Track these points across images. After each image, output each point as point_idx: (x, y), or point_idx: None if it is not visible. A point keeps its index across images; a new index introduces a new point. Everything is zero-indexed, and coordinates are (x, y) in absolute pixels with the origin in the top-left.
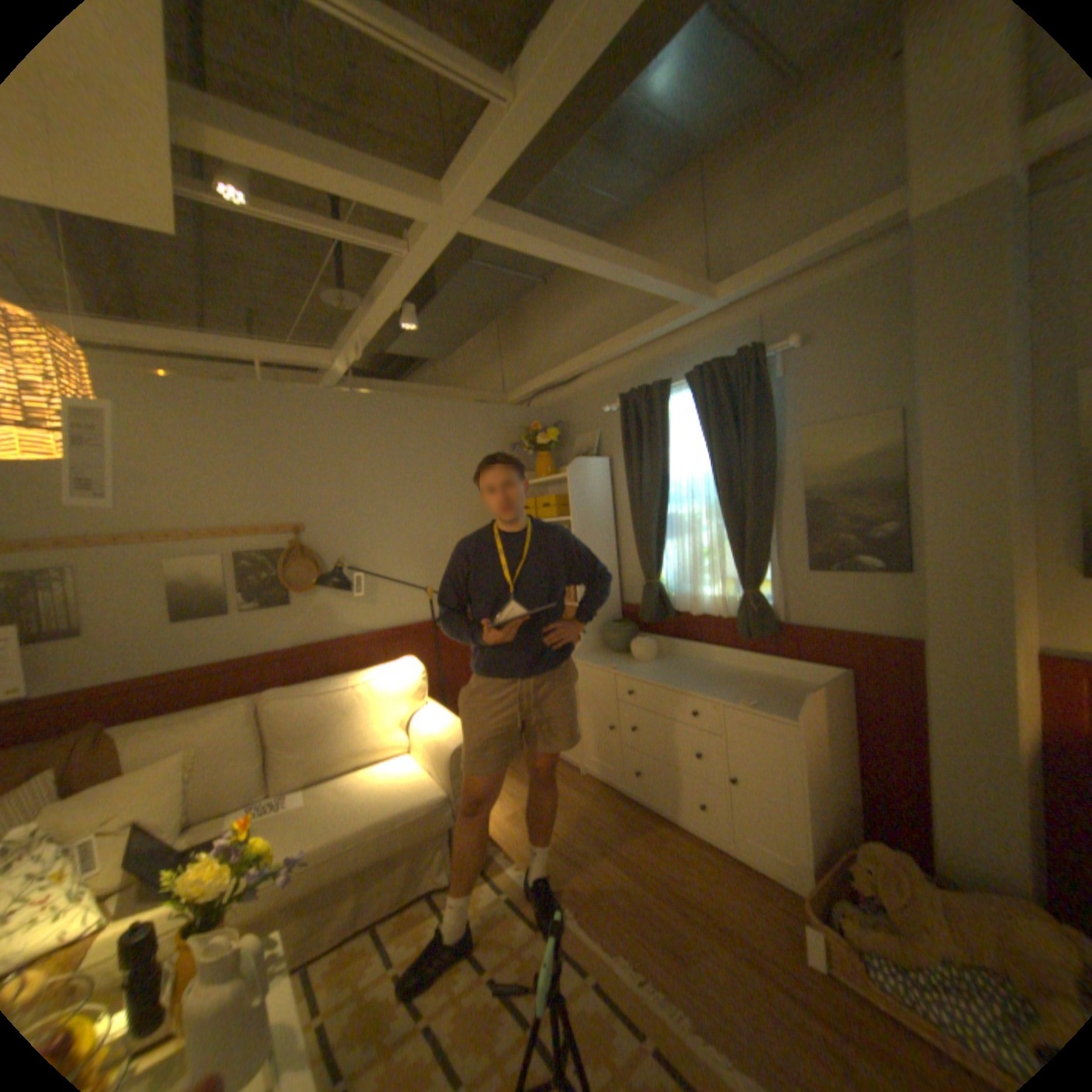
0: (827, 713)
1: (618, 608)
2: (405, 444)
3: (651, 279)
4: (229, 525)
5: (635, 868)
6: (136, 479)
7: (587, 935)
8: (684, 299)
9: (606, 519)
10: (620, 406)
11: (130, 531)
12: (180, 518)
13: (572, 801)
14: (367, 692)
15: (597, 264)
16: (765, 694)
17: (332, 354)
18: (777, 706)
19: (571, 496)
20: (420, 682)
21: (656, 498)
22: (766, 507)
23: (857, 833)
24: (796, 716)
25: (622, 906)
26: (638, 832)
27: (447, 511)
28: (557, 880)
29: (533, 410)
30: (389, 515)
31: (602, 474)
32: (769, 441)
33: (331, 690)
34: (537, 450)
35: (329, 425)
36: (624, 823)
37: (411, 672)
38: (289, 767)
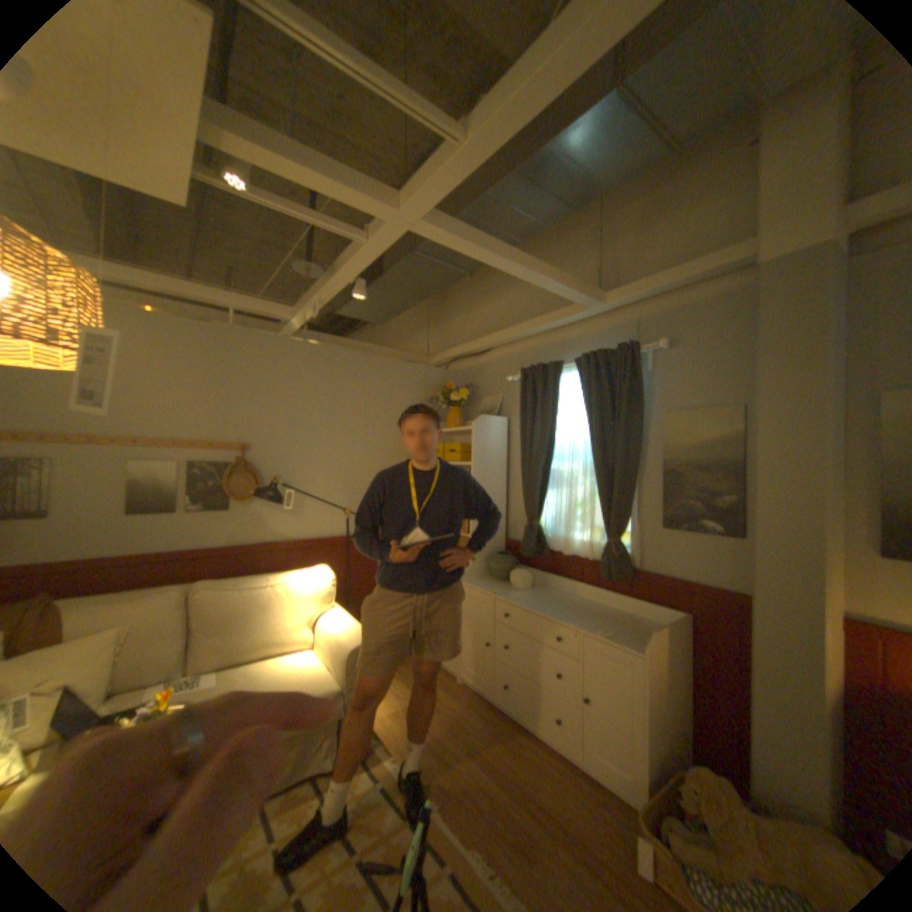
0: (669, 650)
1: (503, 542)
2: (342, 388)
3: (555, 283)
4: (188, 438)
5: (496, 771)
6: (117, 392)
7: (449, 827)
8: (580, 301)
9: (500, 468)
10: (520, 378)
11: (104, 434)
12: (149, 428)
13: (447, 705)
14: (284, 592)
15: (514, 267)
16: (619, 628)
17: (293, 310)
18: (628, 639)
19: (474, 445)
20: (330, 588)
21: (543, 455)
22: (632, 472)
23: (687, 758)
24: (643, 650)
25: (481, 804)
26: (501, 739)
27: (370, 446)
28: (427, 776)
29: (450, 373)
30: (322, 444)
31: (500, 430)
32: (638, 419)
33: (254, 587)
34: (449, 404)
35: (282, 366)
36: (489, 730)
37: (324, 578)
38: (208, 650)
